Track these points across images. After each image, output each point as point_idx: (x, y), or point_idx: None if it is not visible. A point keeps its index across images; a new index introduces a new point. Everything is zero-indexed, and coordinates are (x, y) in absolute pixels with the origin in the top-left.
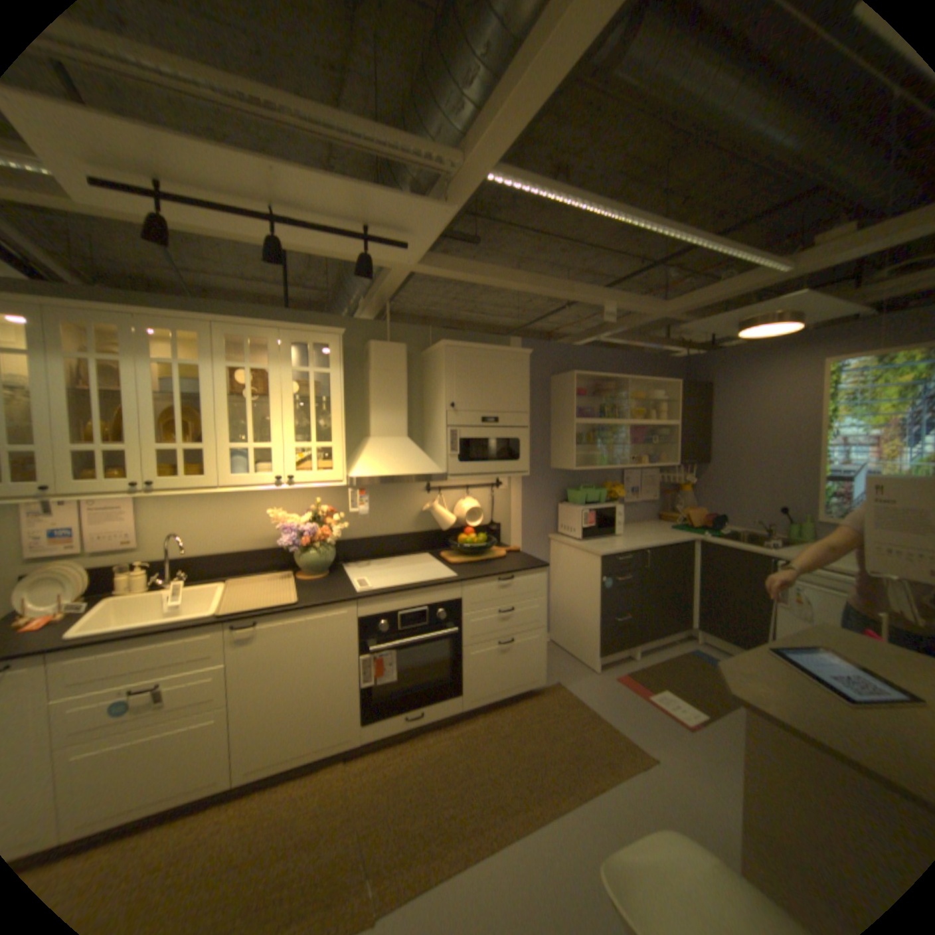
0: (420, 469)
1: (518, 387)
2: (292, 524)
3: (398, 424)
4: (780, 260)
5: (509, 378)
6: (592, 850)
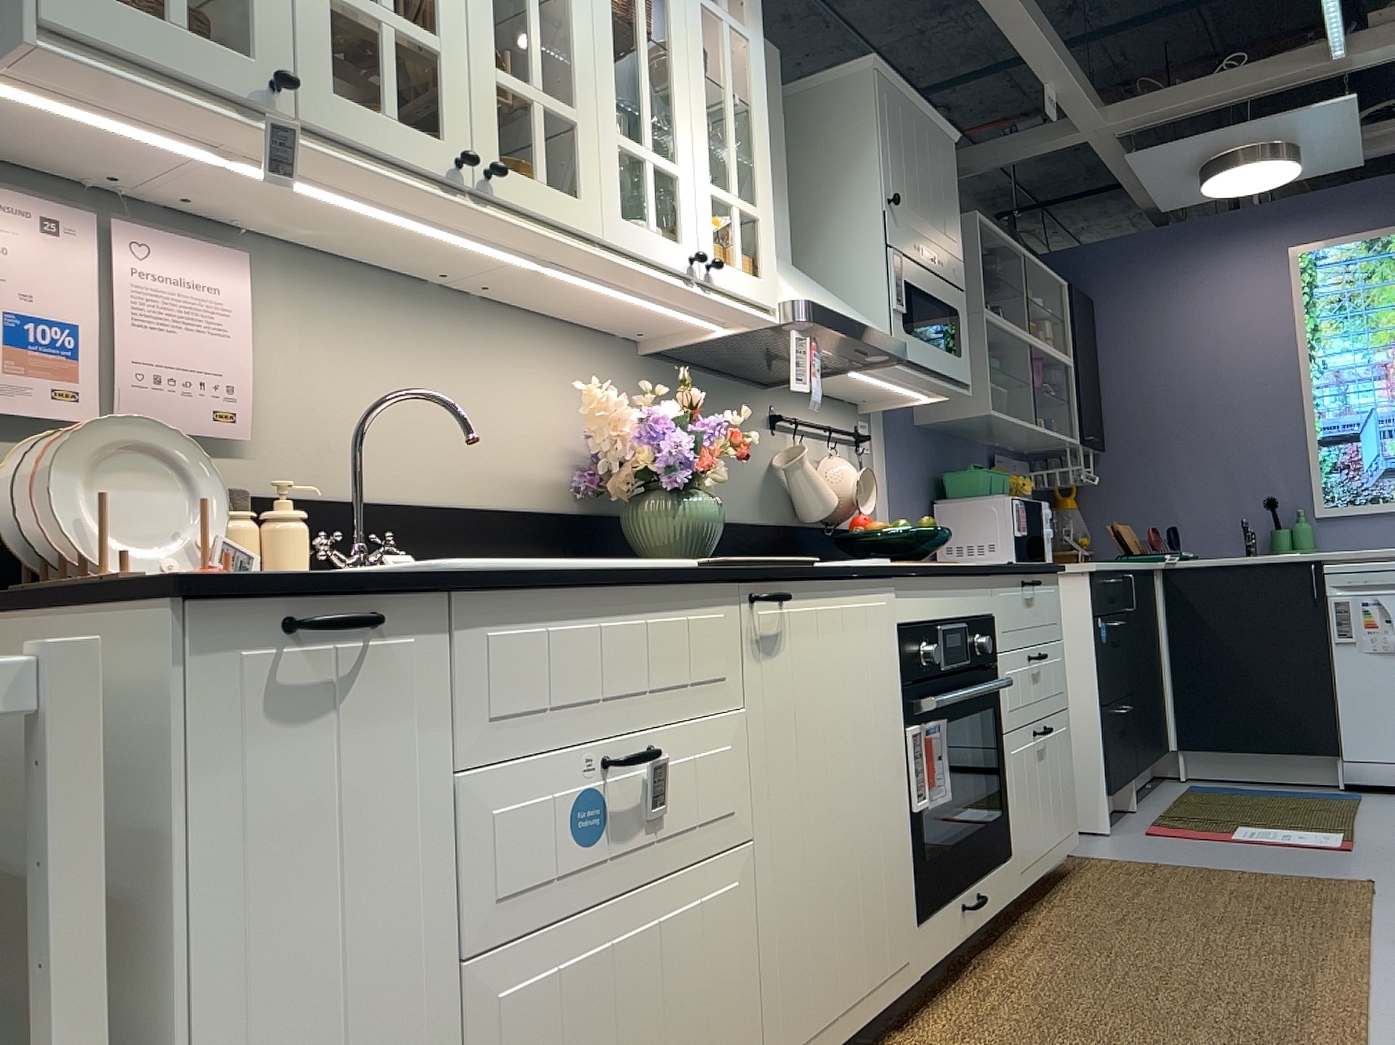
0: (871, 324)
1: (952, 203)
2: (660, 416)
3: (783, 229)
4: (1343, 35)
5: (943, 180)
6: None
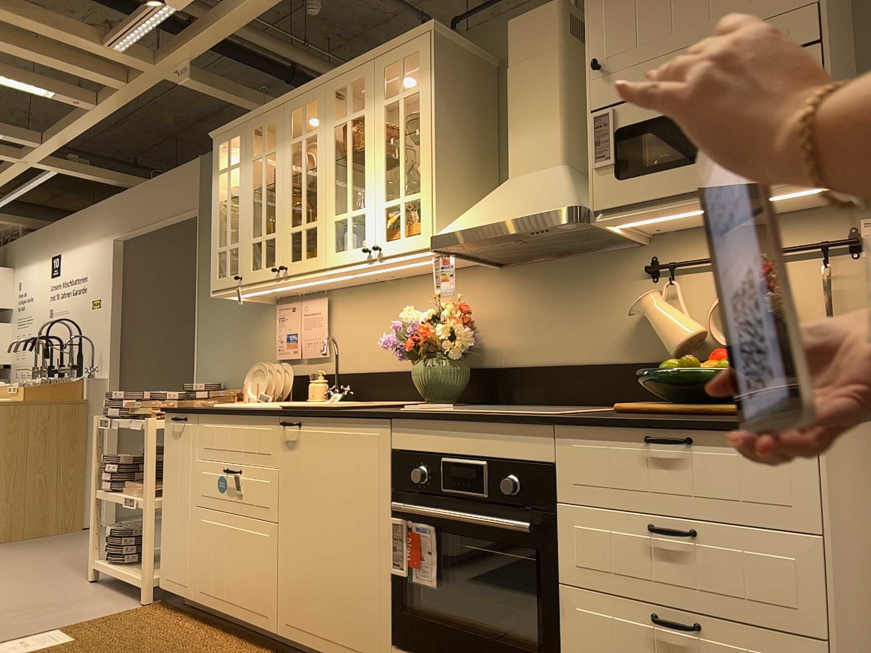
0: (534, 207)
1: None
2: (405, 323)
3: (546, 144)
4: None
5: None
6: None
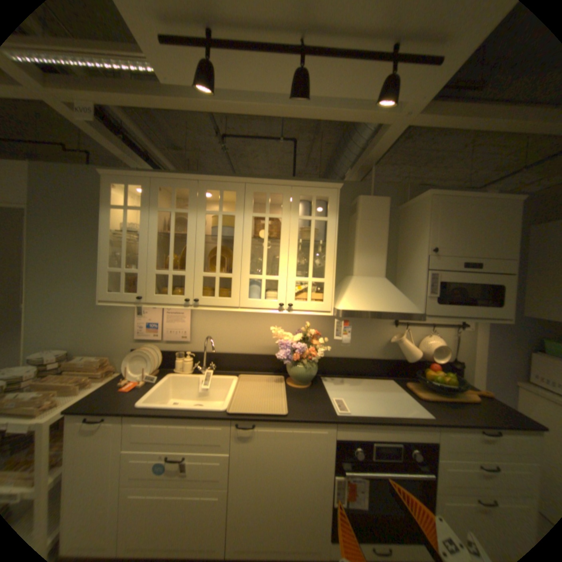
0: (399, 307)
1: (508, 232)
2: (287, 341)
3: (378, 265)
4: None
5: (498, 224)
6: None
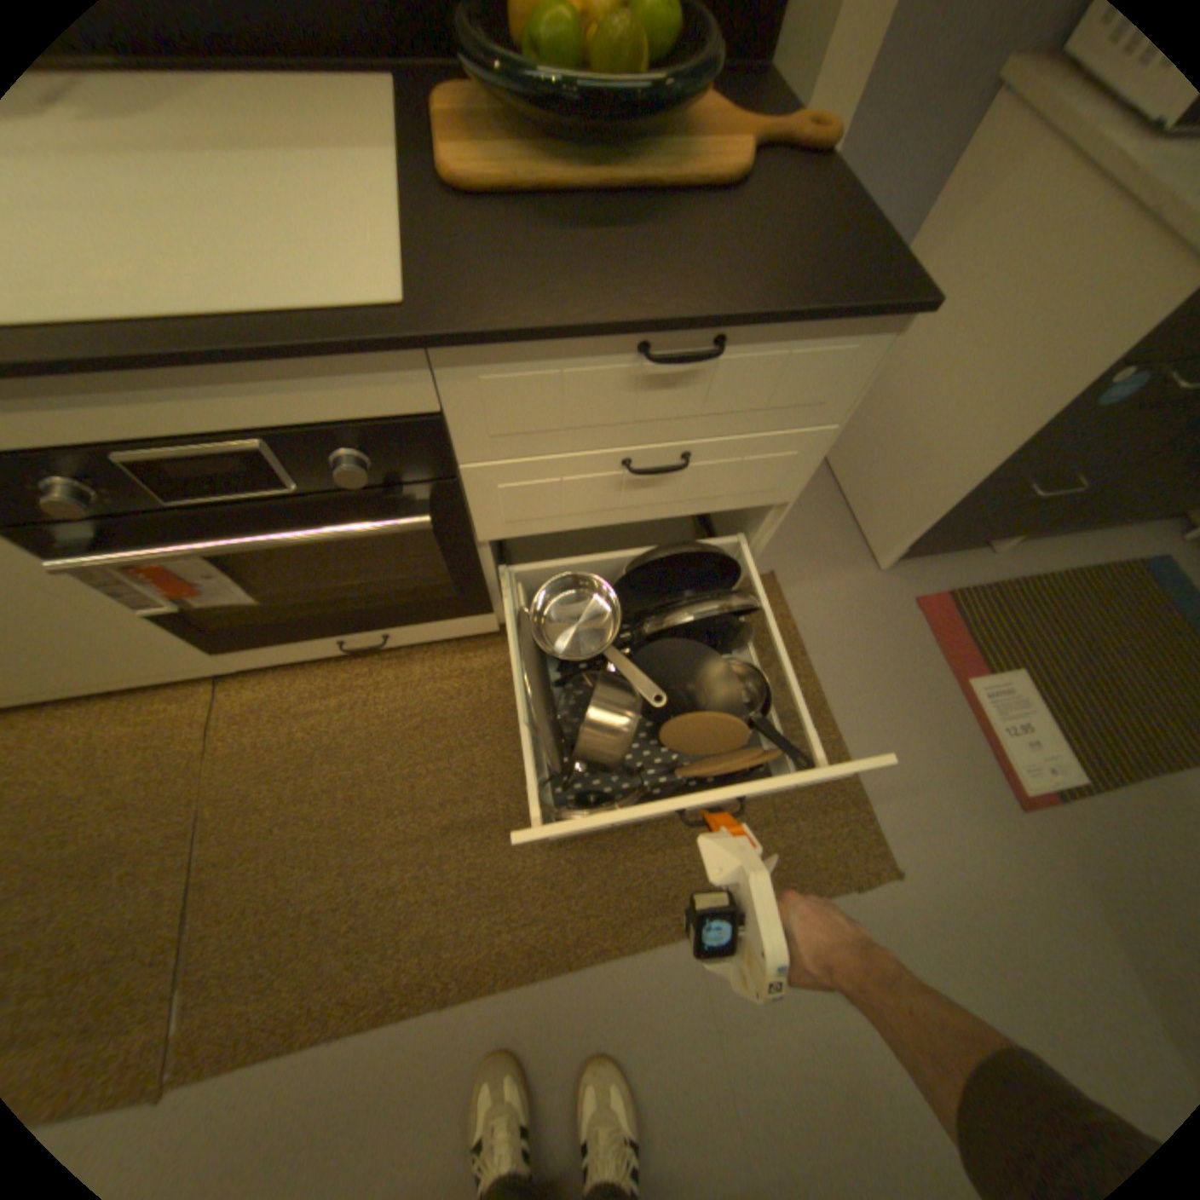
0: None
1: None
2: None
3: None
4: None
5: None
6: (651, 1060)
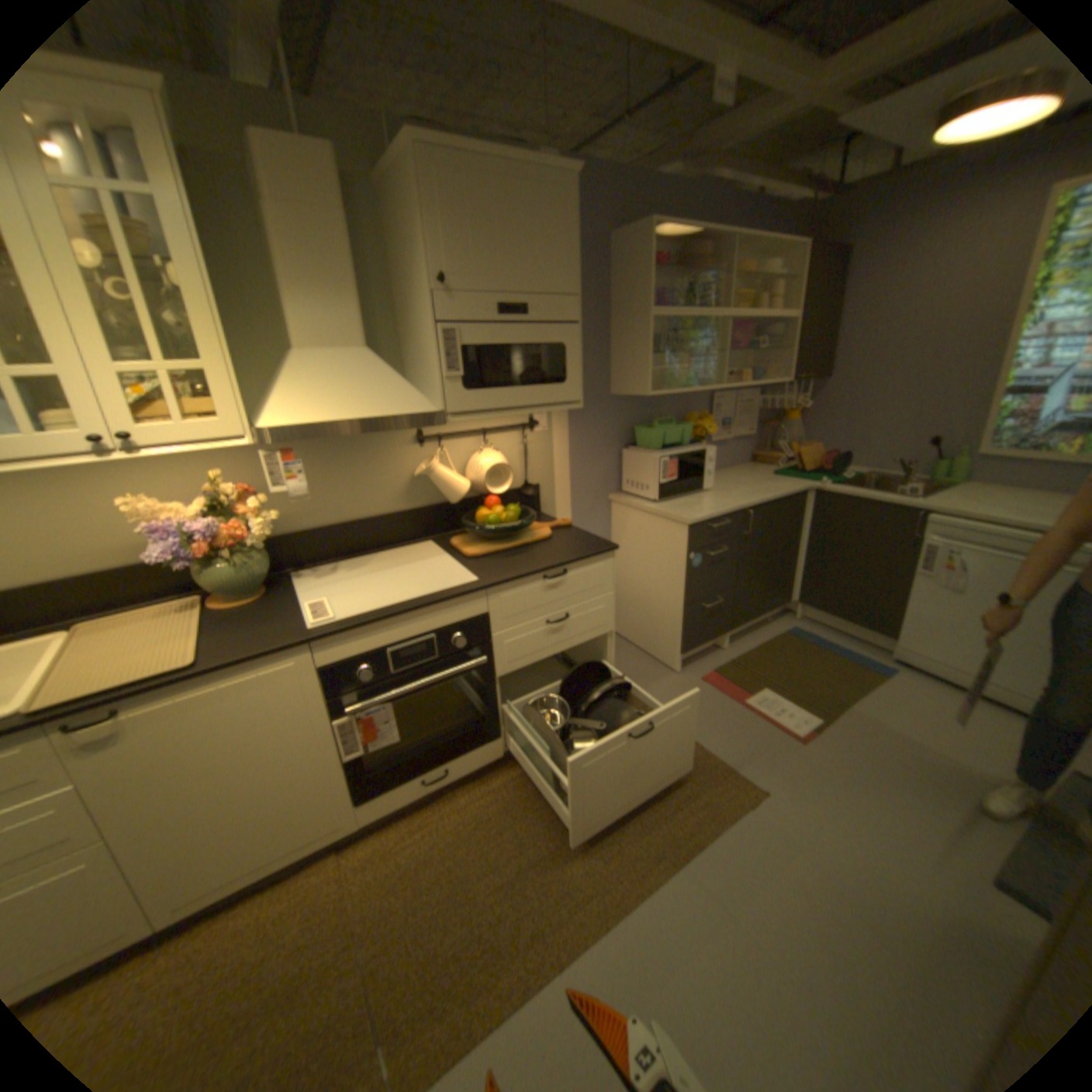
0: (395, 406)
1: (561, 242)
2: (169, 522)
3: (345, 321)
4: None
5: (544, 224)
6: (697, 942)
